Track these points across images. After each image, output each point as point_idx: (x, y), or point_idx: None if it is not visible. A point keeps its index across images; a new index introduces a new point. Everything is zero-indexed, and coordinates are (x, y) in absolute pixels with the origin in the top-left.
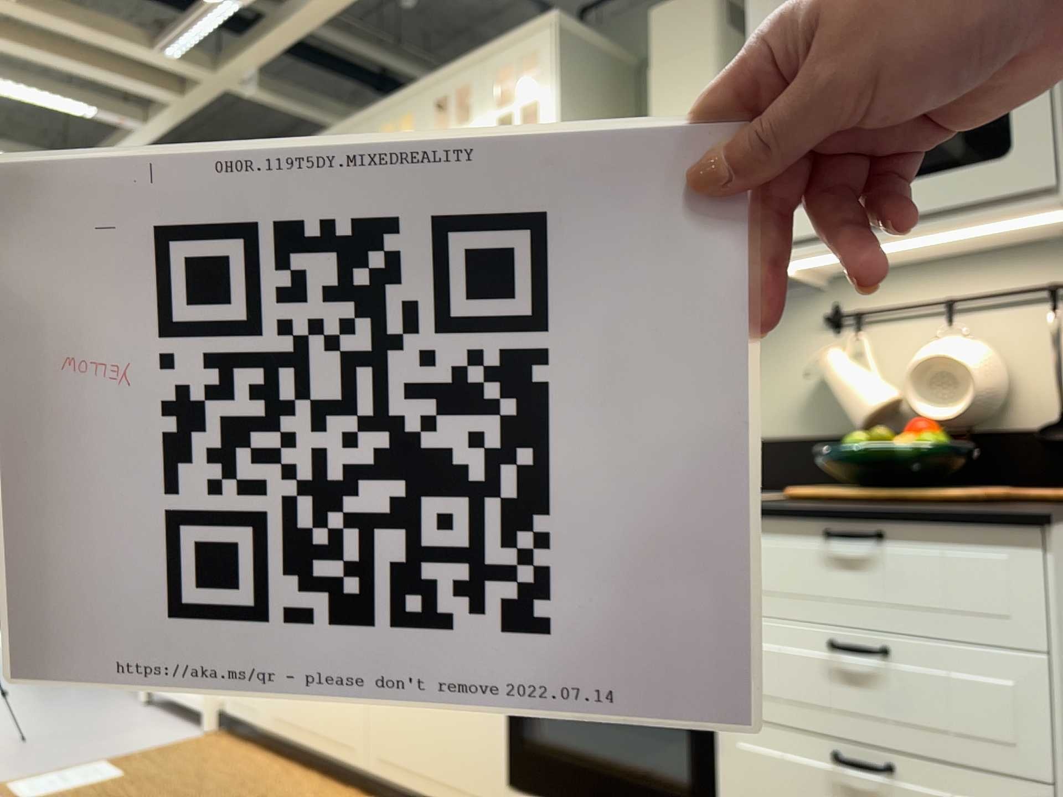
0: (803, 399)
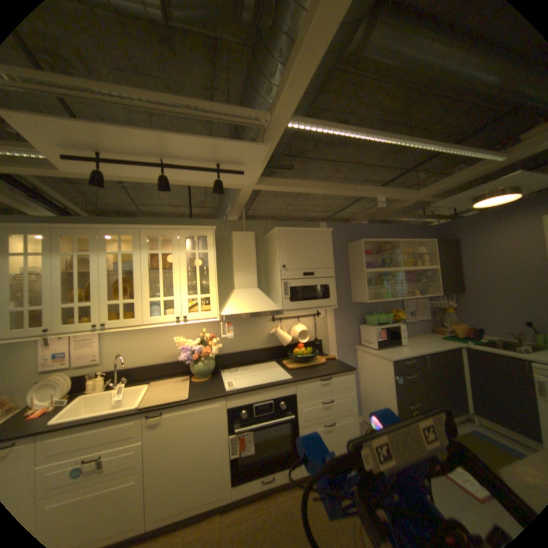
0: (266, 339)
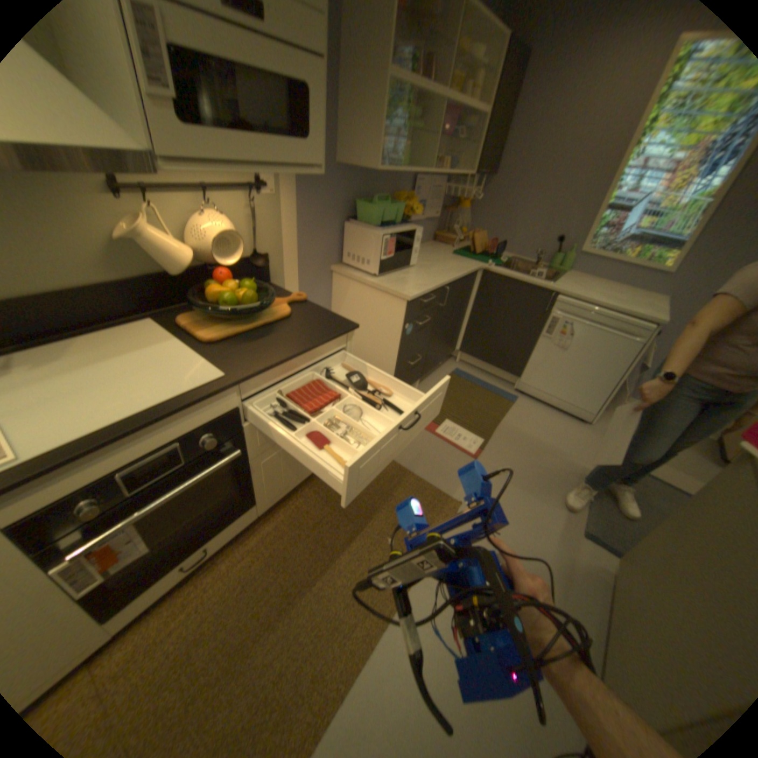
0: (102, 250)
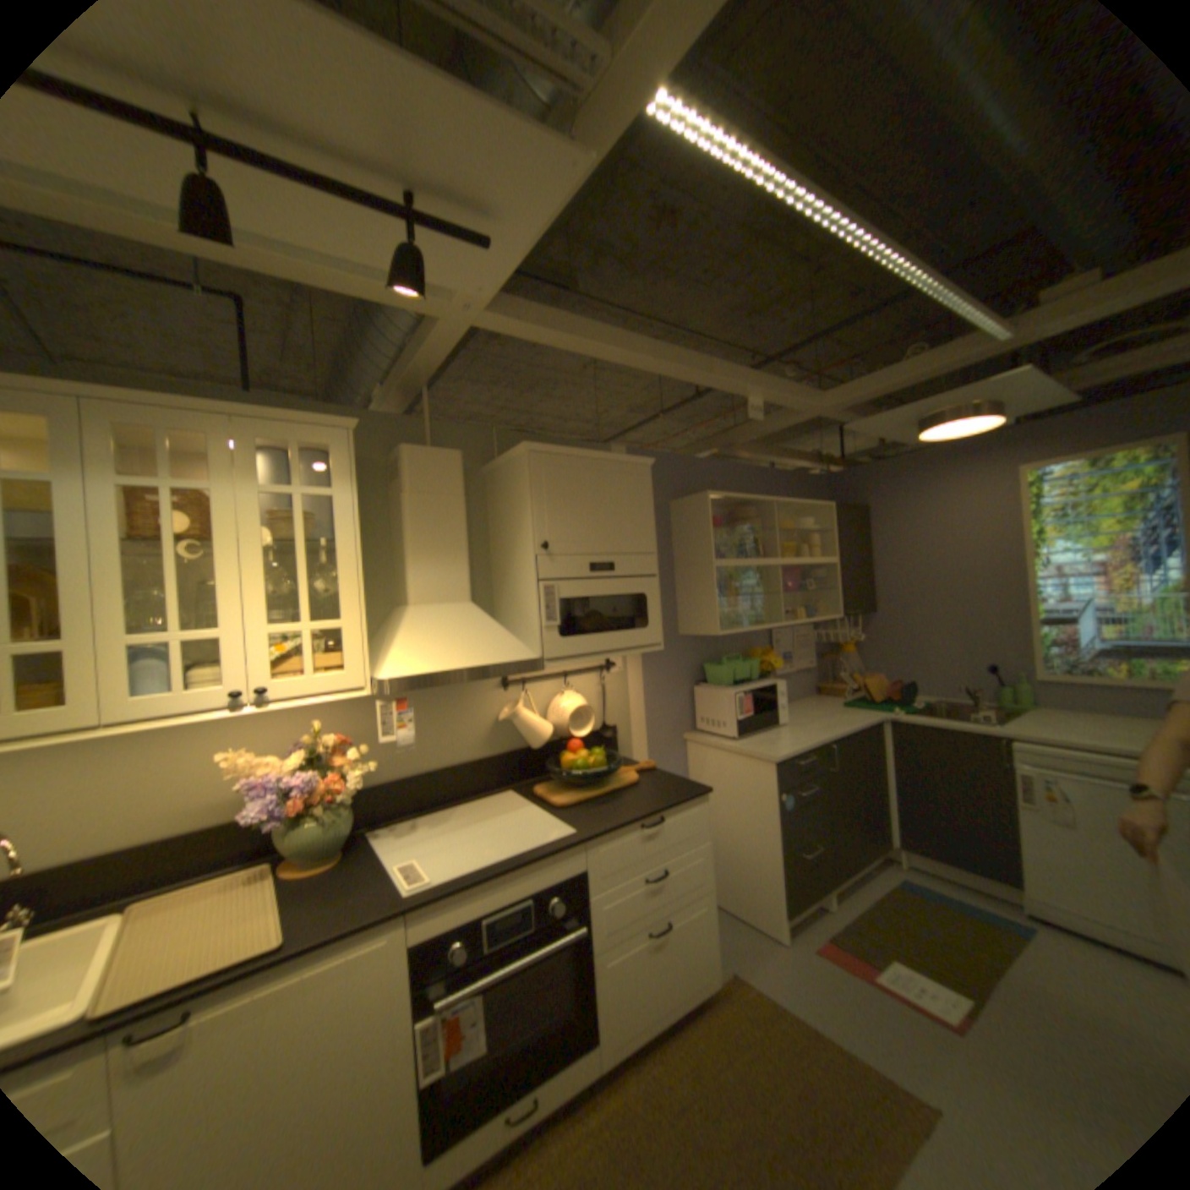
0: (488, 734)
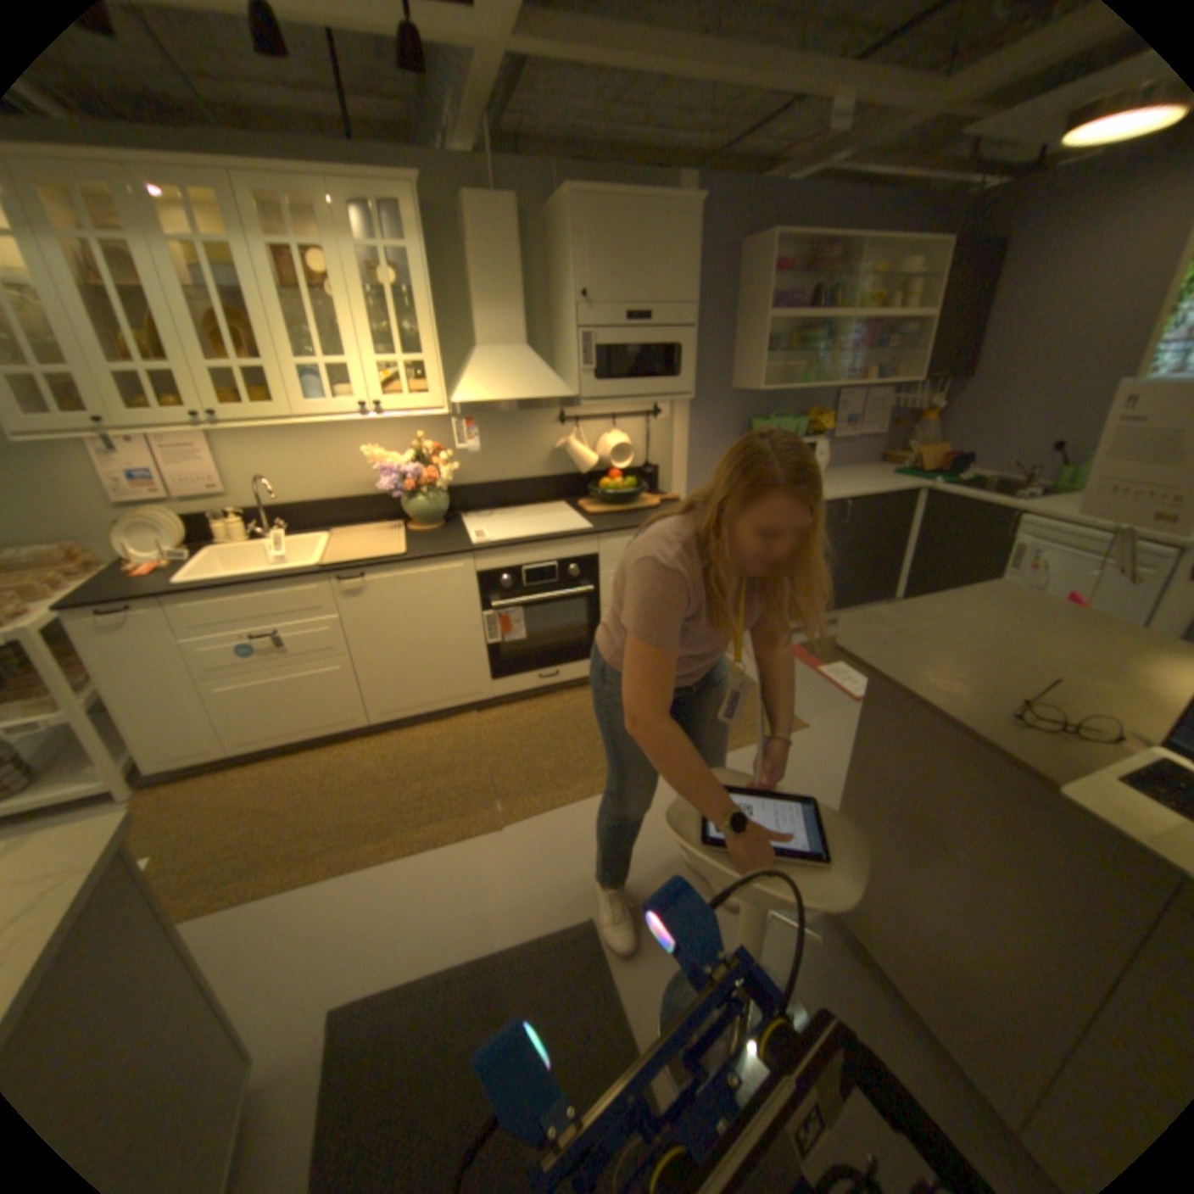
0: (549, 460)
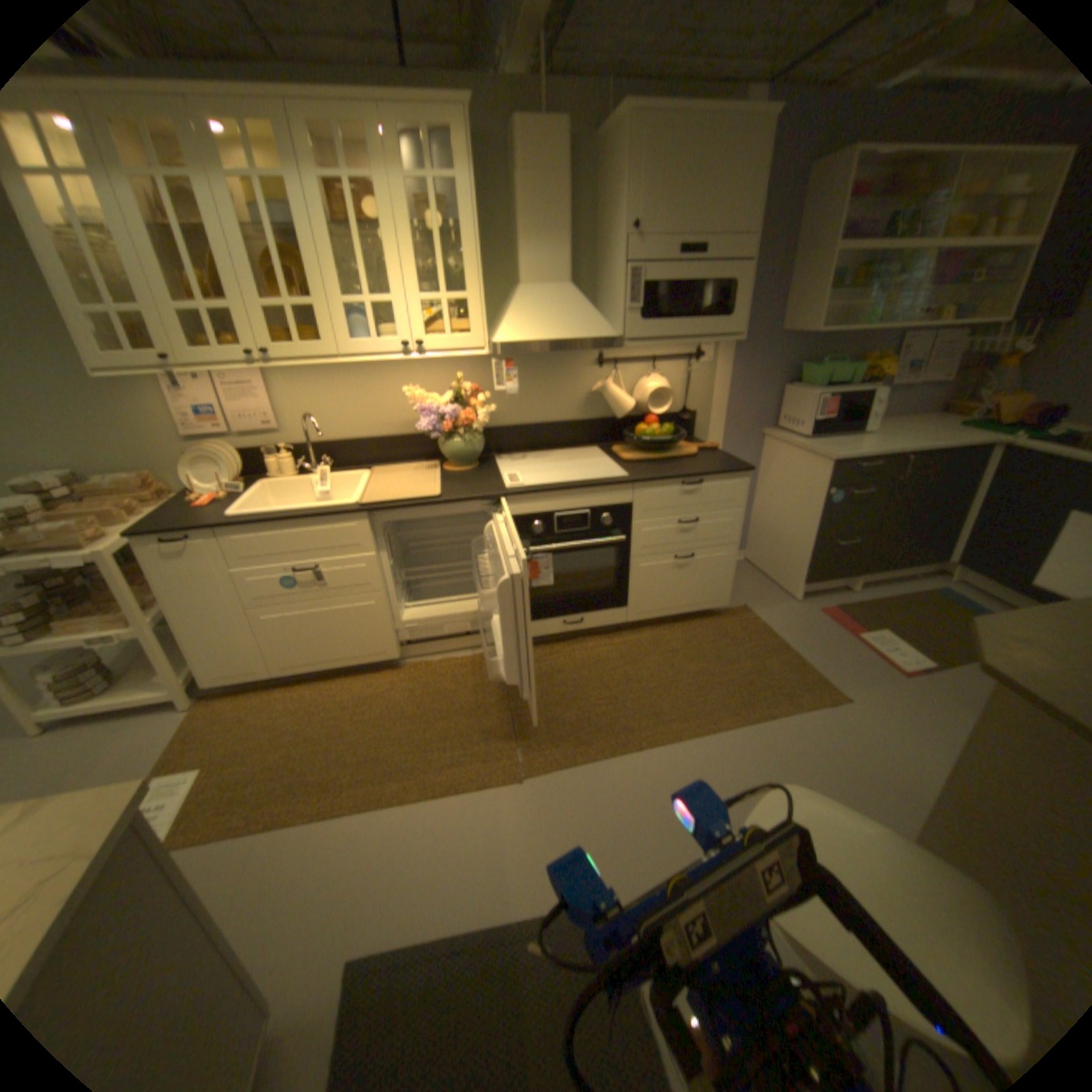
0: (583, 403)
